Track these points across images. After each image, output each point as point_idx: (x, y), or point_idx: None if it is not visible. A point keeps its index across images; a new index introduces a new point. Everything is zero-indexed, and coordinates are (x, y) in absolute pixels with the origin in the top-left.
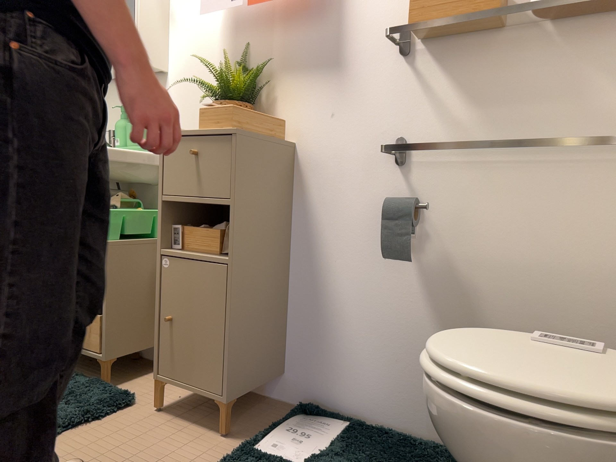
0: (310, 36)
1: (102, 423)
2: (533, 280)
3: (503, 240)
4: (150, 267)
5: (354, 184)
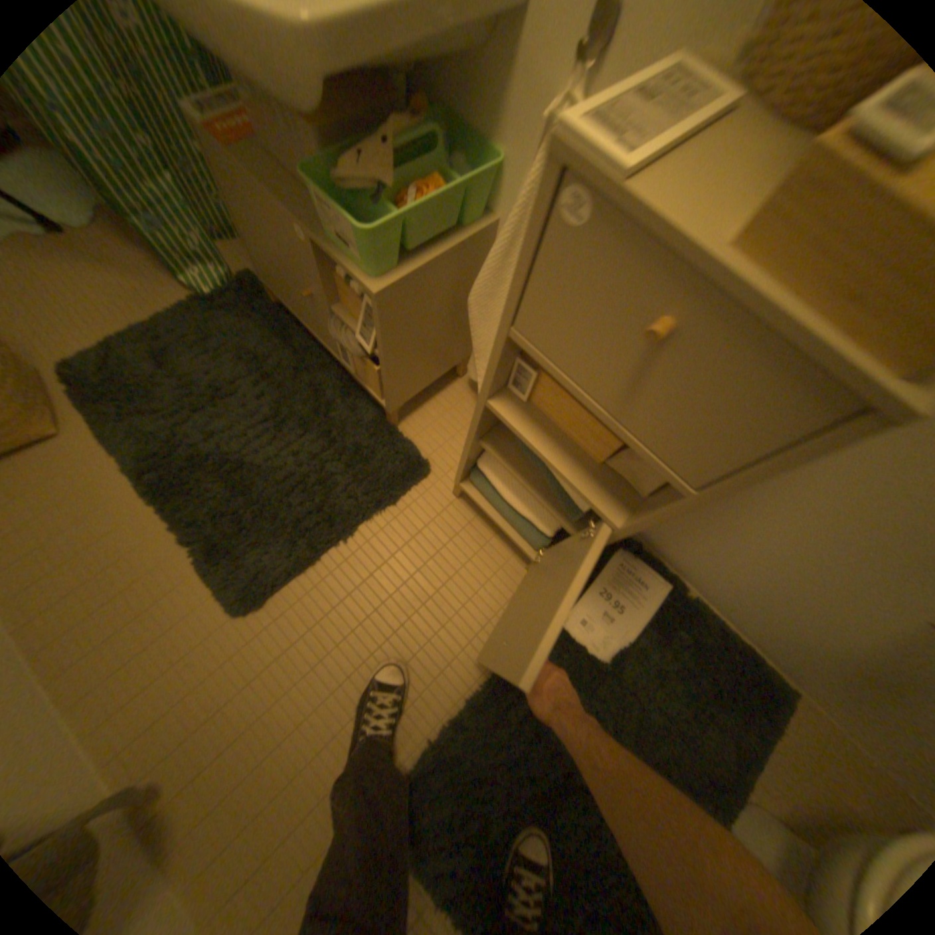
0: None
1: (400, 513)
2: None
3: None
4: (453, 288)
5: None
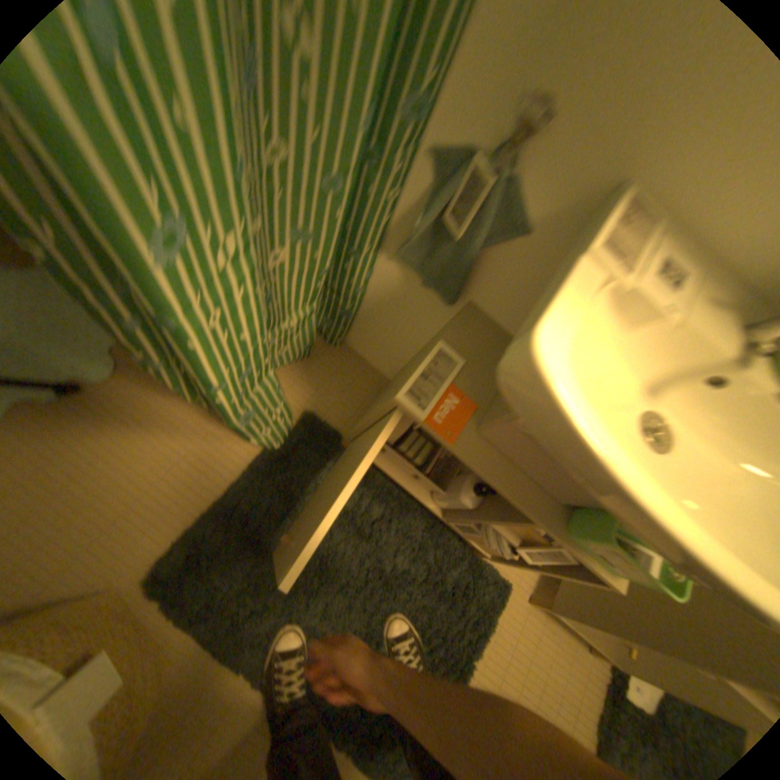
0: None
1: (499, 638)
2: None
3: None
4: None
5: None
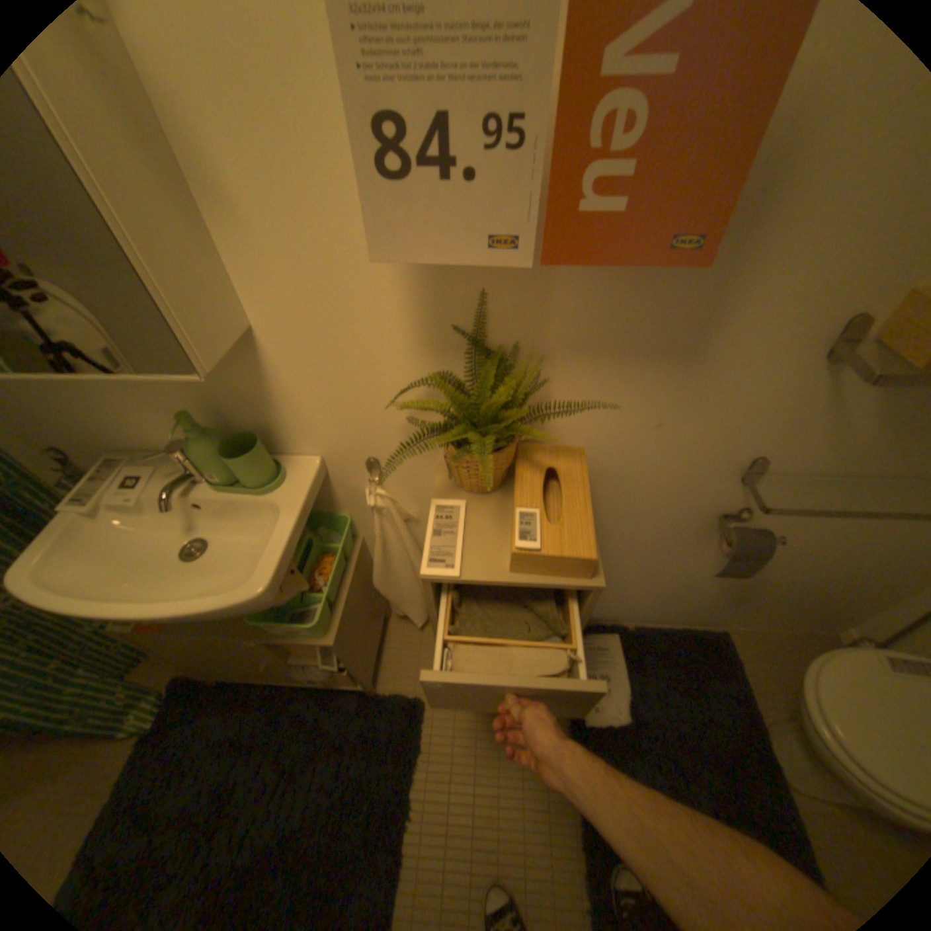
0: (649, 294)
1: (427, 758)
2: (836, 556)
3: (828, 534)
4: (361, 590)
5: (668, 494)
